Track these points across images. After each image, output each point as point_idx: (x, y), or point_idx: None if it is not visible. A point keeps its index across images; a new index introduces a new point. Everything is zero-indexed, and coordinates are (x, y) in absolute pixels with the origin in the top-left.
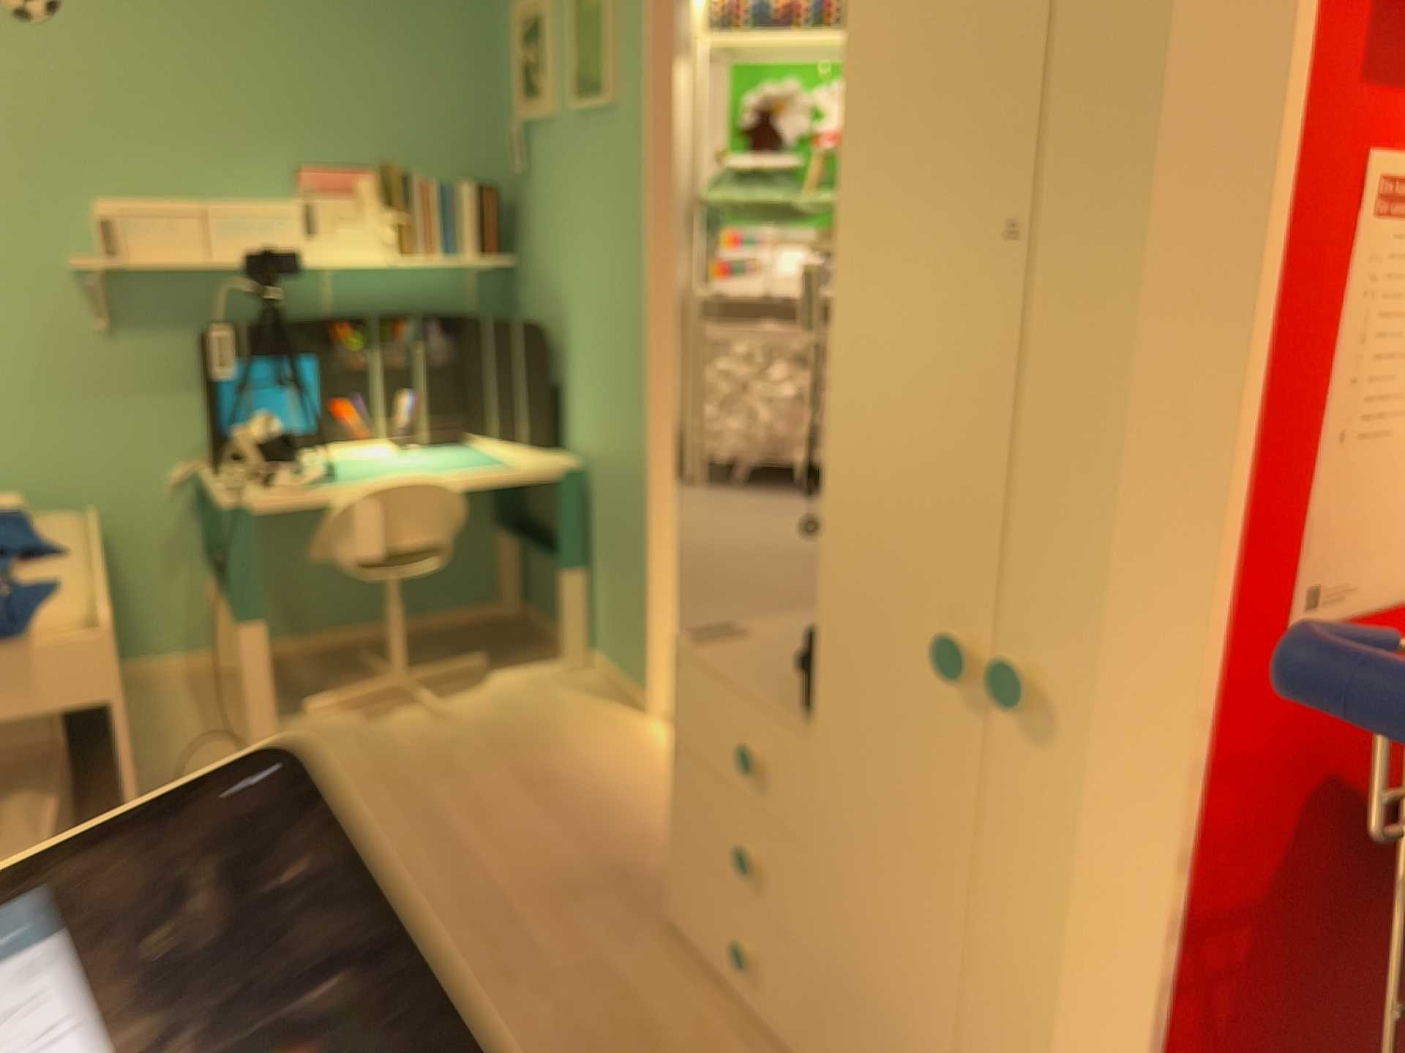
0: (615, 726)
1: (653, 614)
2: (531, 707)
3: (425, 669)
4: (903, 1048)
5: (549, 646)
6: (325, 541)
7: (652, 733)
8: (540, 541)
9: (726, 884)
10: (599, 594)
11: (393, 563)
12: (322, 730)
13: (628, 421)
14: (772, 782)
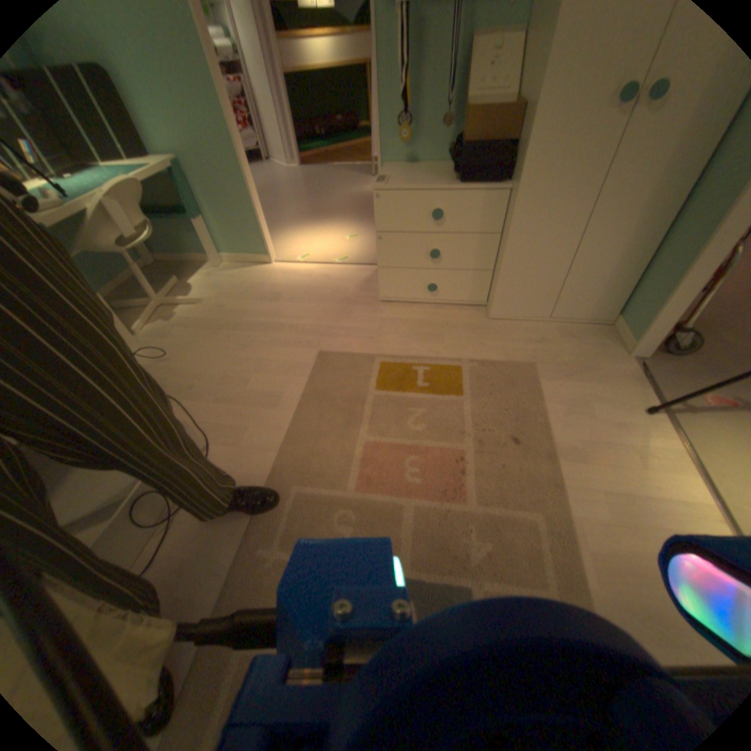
0: (265, 271)
1: (259, 217)
2: (224, 281)
3: (151, 294)
4: (550, 254)
5: (187, 263)
6: (84, 238)
7: (281, 266)
8: (154, 215)
9: (416, 269)
10: (212, 225)
11: (119, 242)
12: (154, 333)
13: (204, 118)
14: (446, 217)
